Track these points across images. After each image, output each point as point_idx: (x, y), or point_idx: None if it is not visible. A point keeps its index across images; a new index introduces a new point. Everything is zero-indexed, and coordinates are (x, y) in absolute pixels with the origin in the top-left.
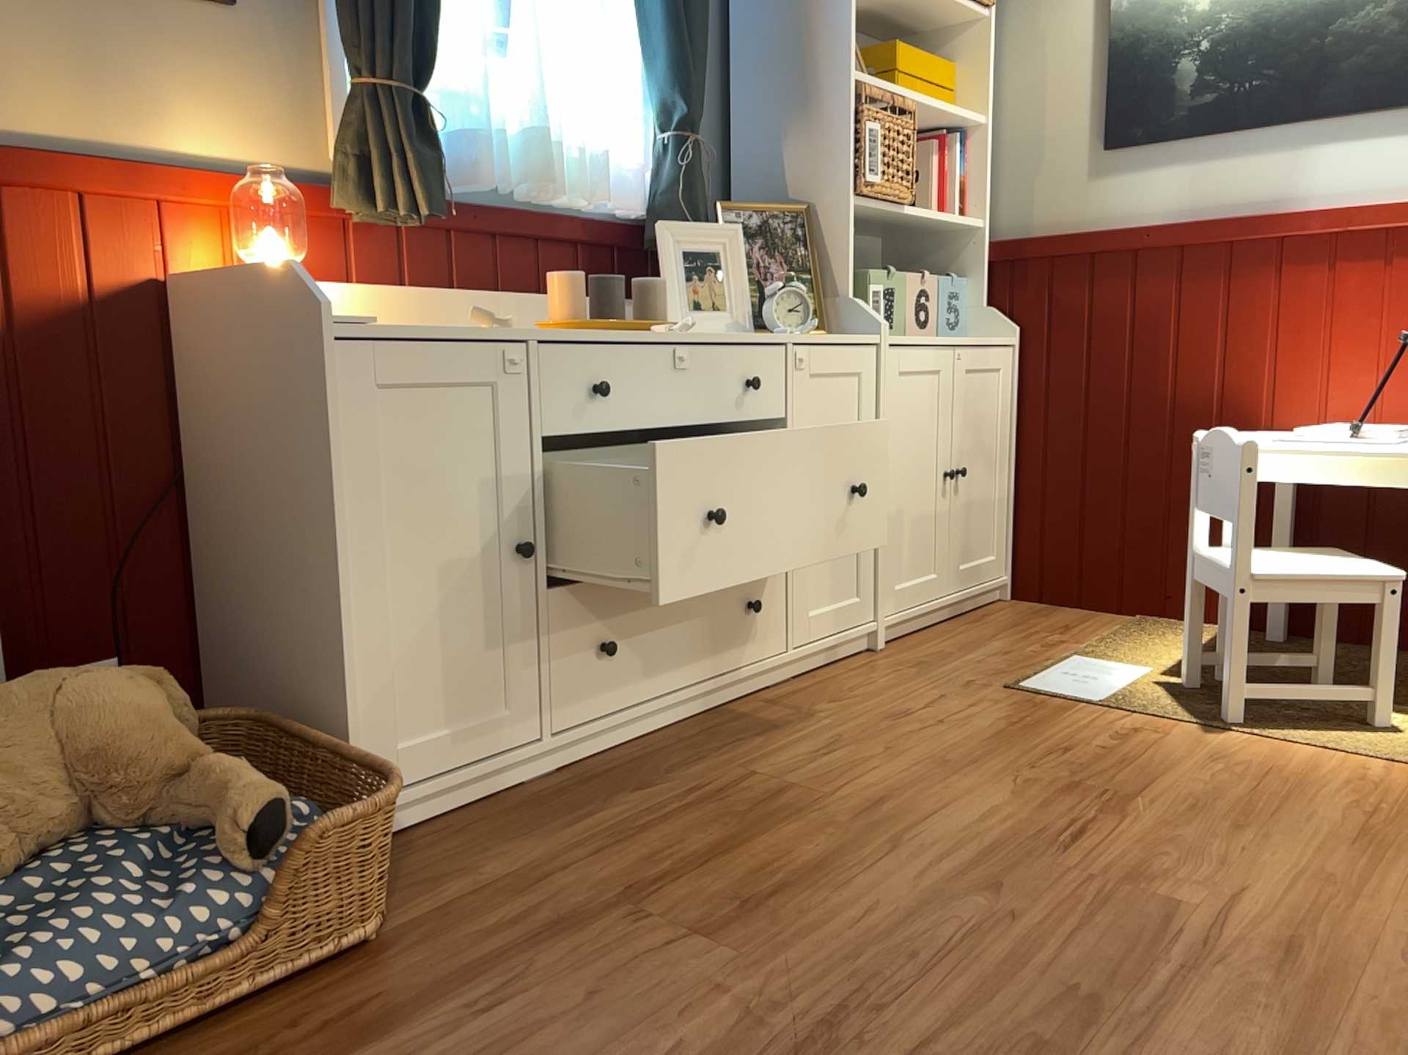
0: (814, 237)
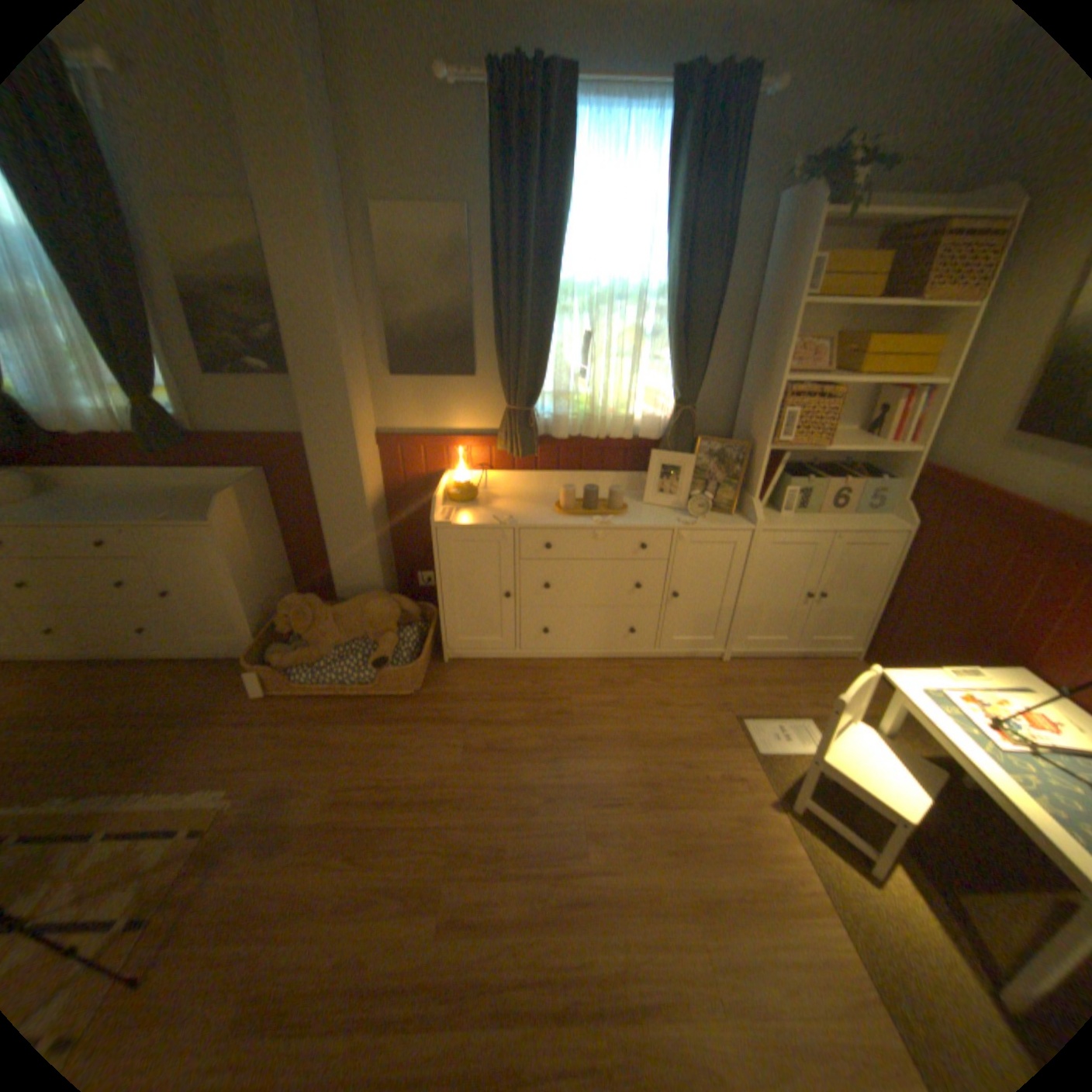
0: (752, 459)
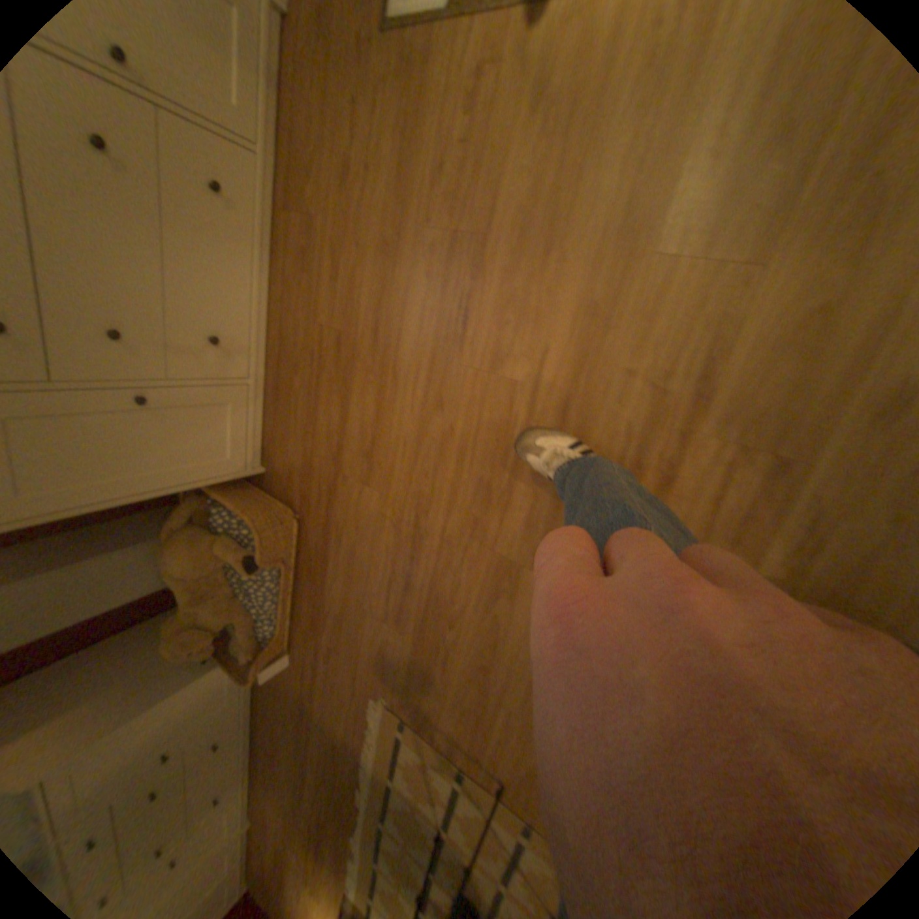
0: None
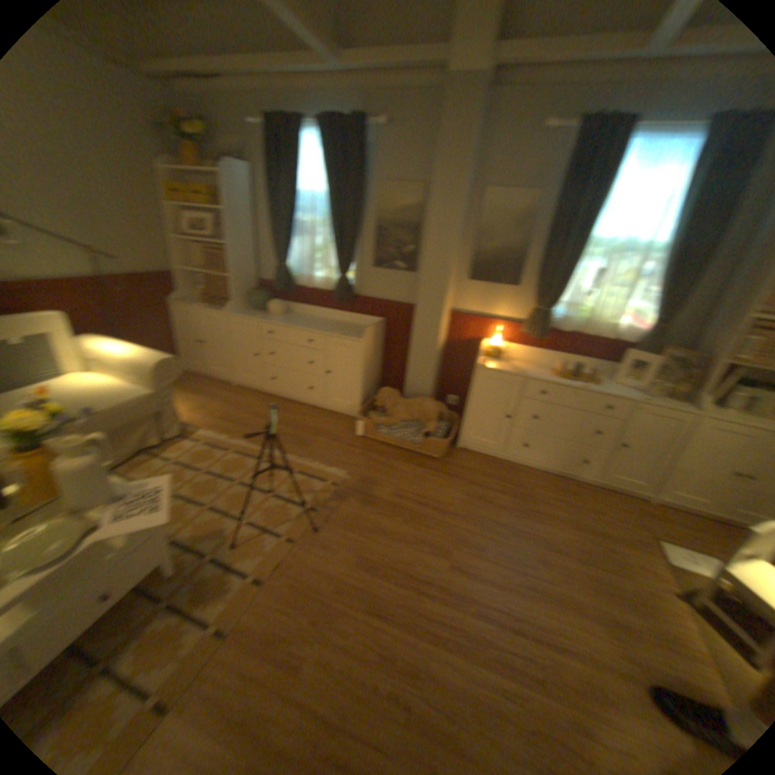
0: (709, 367)
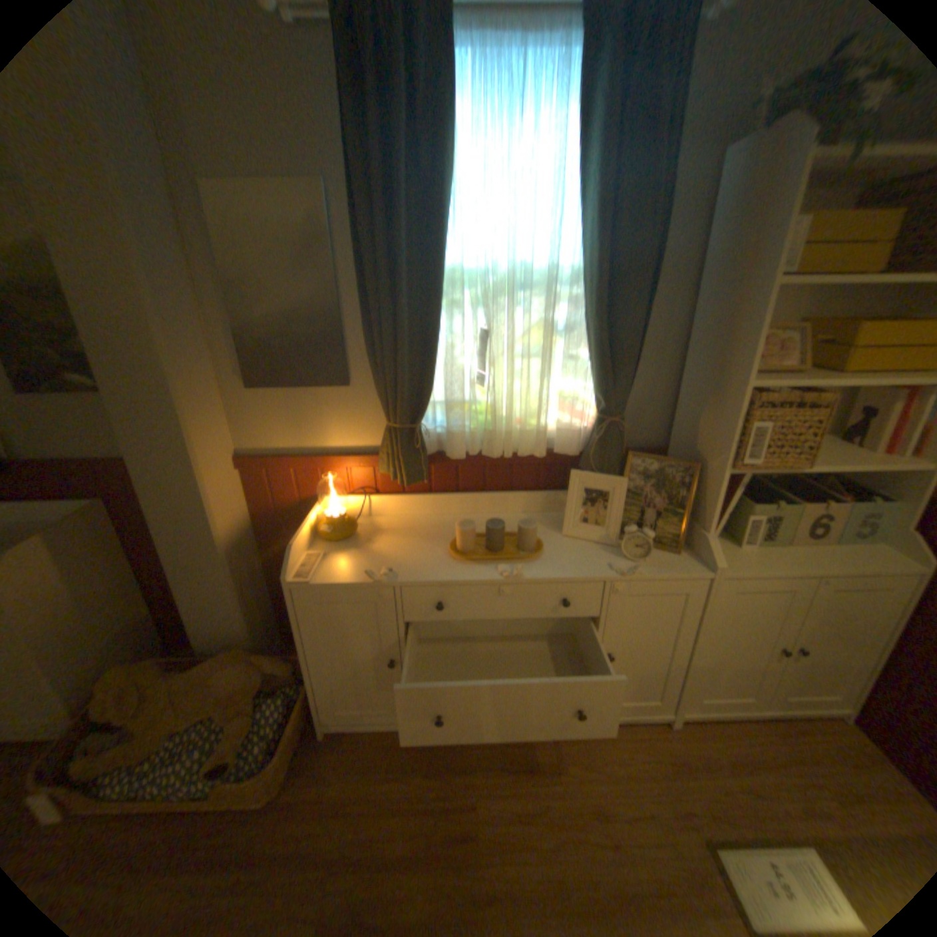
0: (703, 481)
